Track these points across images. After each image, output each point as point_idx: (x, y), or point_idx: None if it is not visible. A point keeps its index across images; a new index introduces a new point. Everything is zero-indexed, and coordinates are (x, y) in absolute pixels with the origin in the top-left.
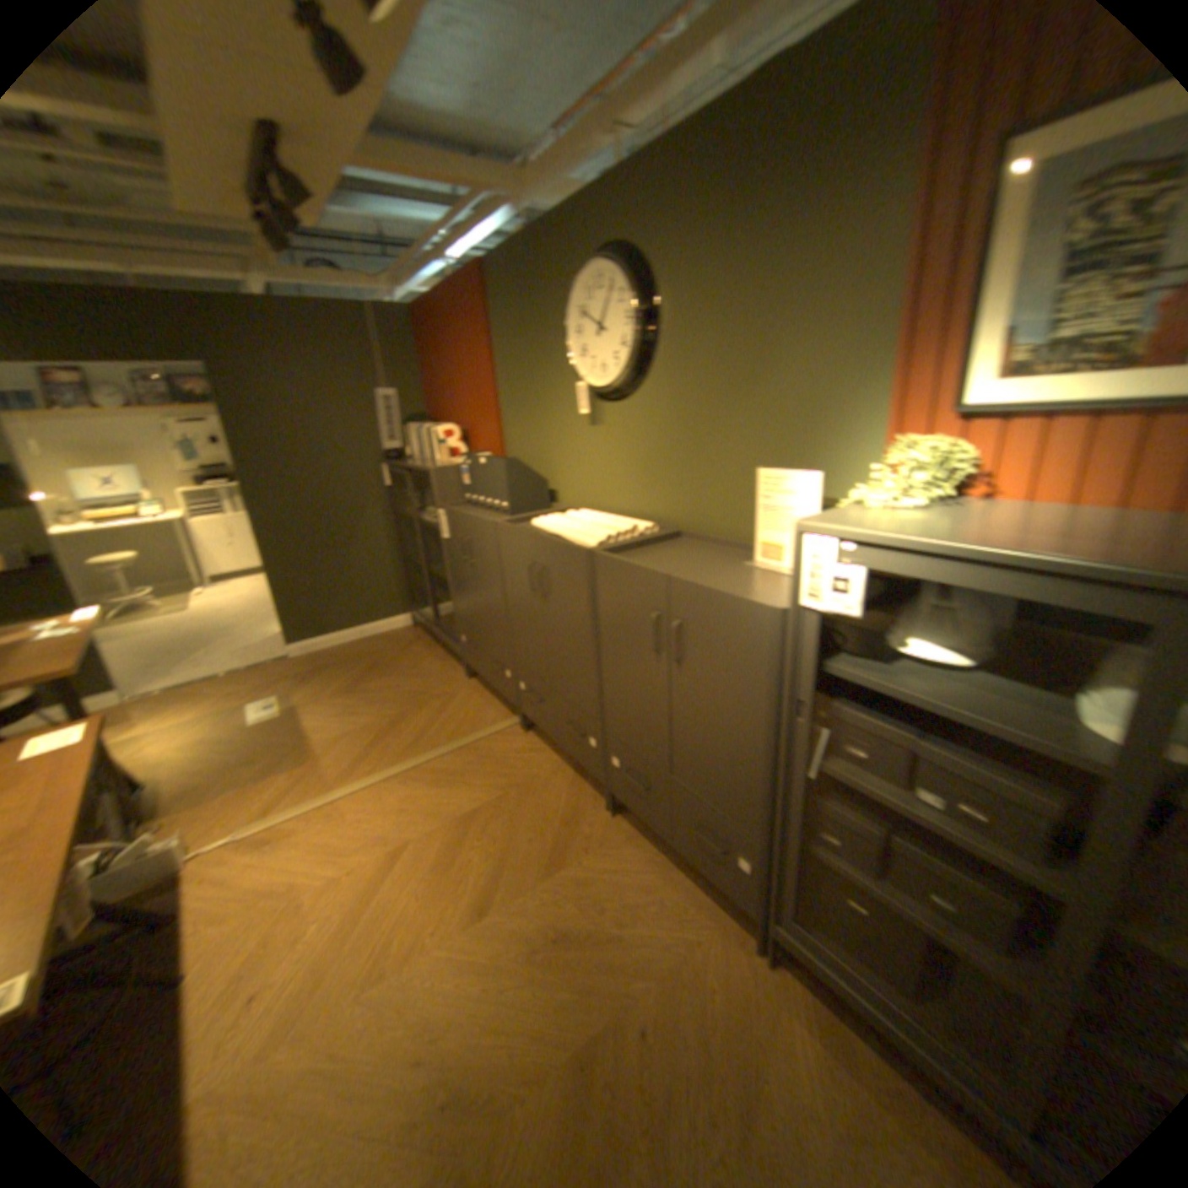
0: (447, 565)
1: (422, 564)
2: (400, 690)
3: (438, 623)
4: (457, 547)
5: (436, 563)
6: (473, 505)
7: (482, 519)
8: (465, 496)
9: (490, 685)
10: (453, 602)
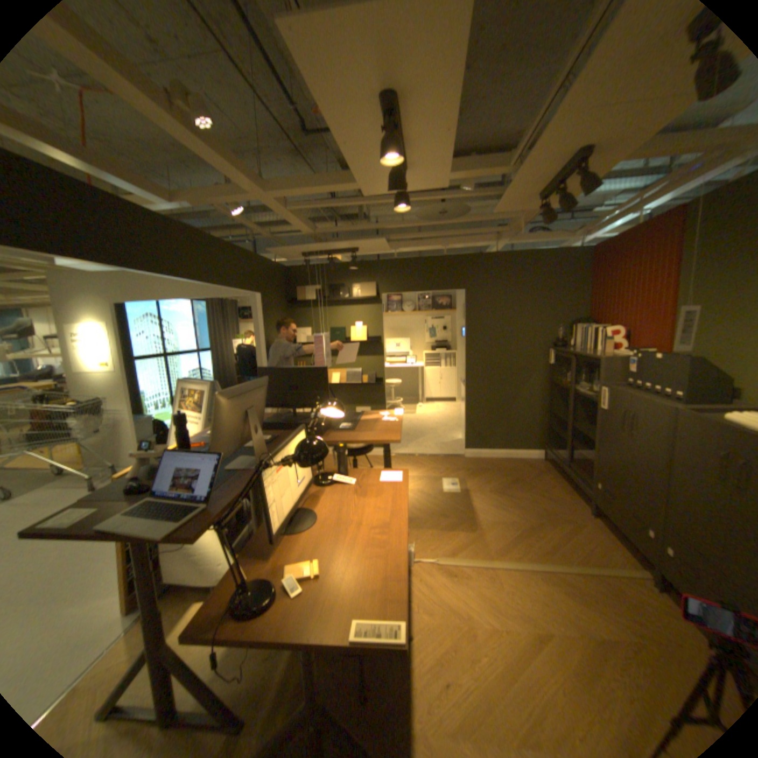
0: (602, 428)
1: (569, 421)
2: (540, 506)
3: (574, 466)
4: (619, 418)
5: (582, 423)
6: (639, 388)
7: (662, 402)
8: (631, 380)
9: (626, 535)
10: (600, 457)
